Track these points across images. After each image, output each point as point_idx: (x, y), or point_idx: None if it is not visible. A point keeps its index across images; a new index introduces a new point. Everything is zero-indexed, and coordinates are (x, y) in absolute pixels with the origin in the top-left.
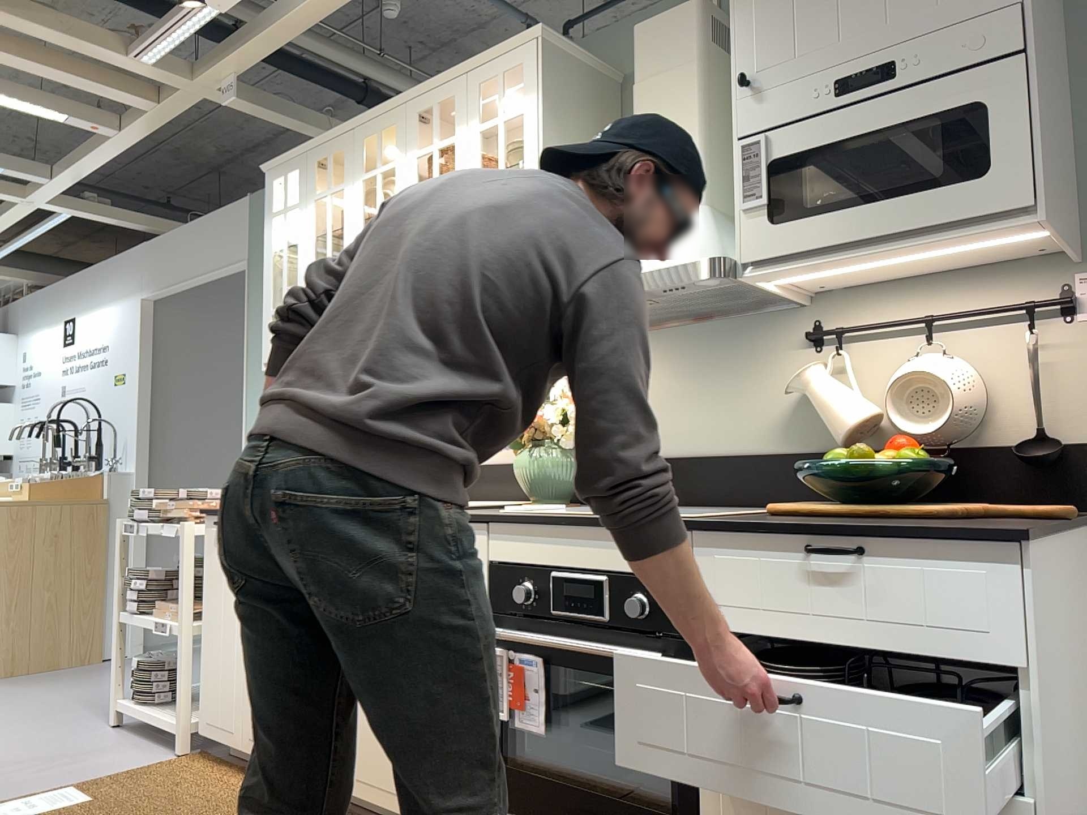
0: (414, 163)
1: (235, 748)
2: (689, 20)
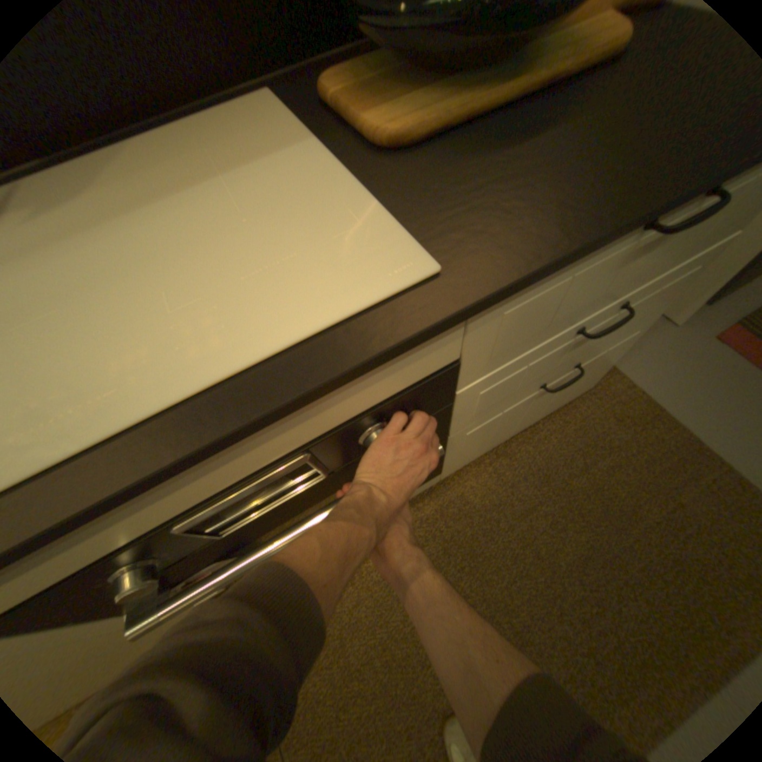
0: None
1: None
2: None
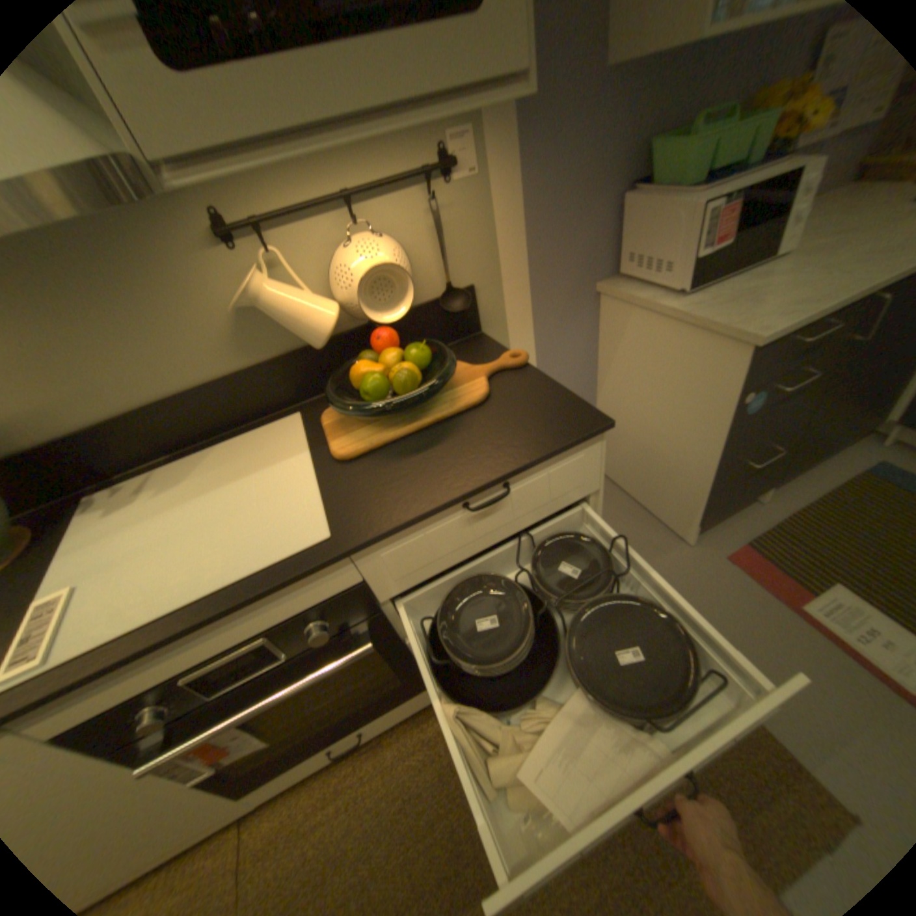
0: None
1: None
2: None
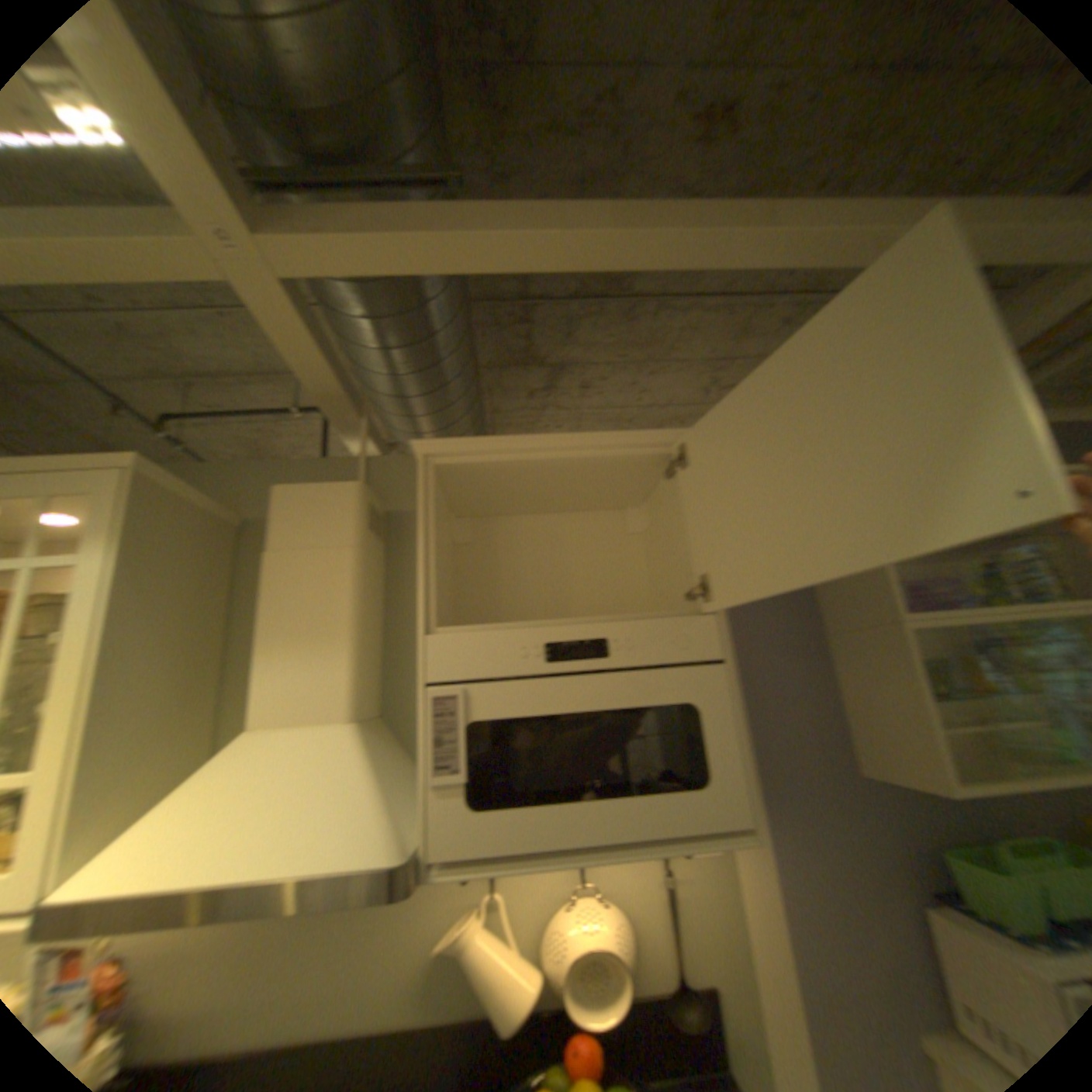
0: None
1: None
2: (346, 500)
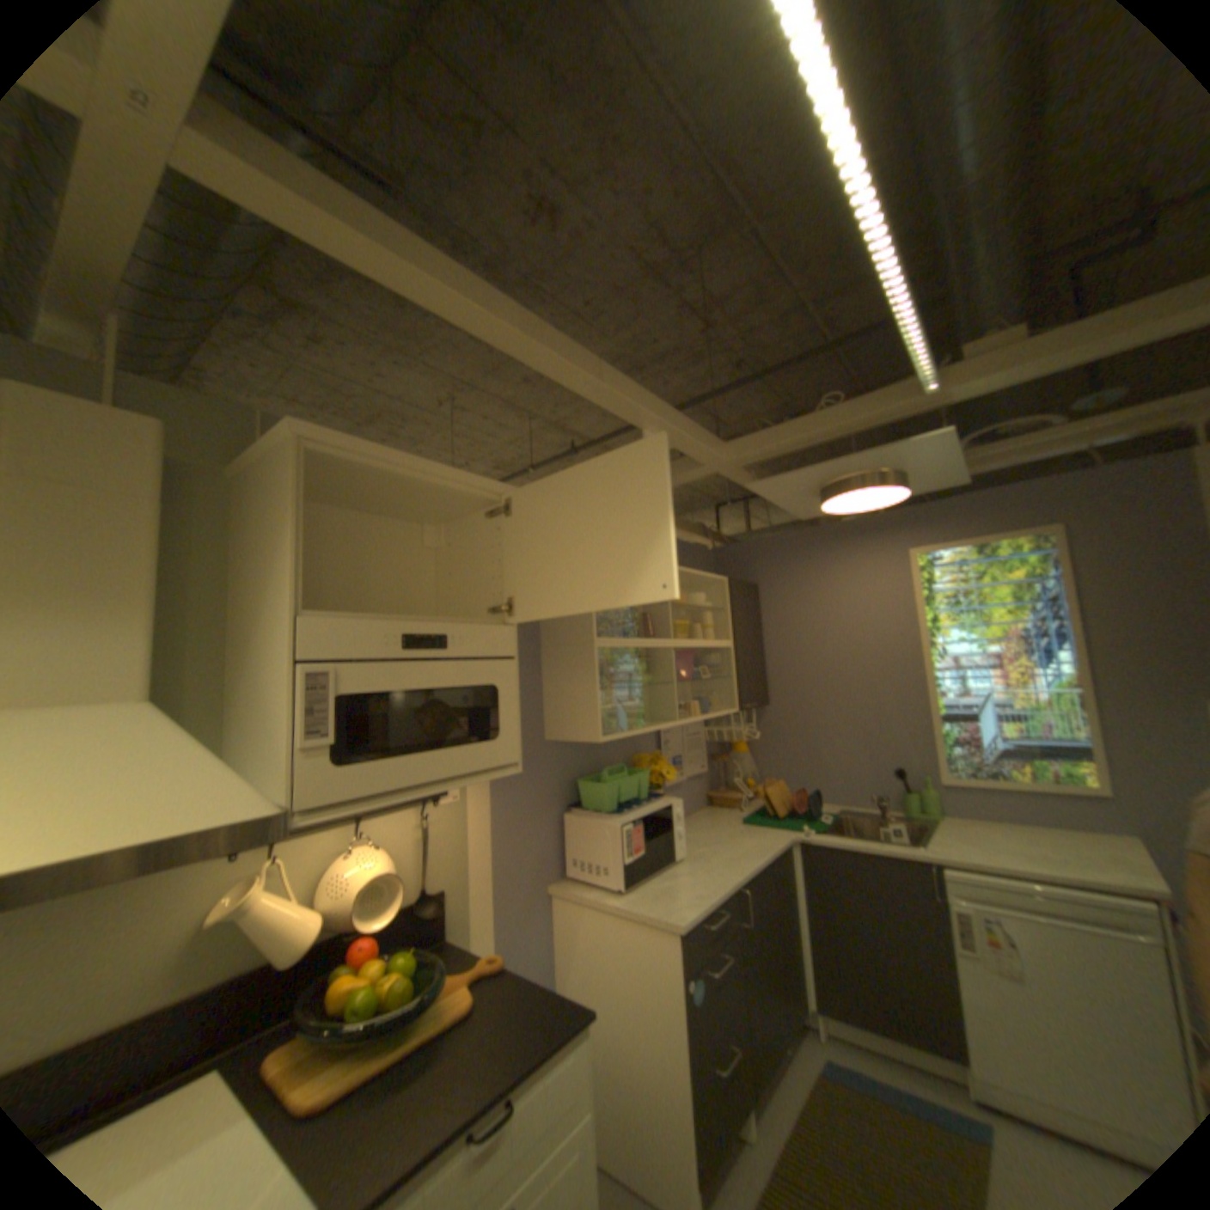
0: None
1: None
2: (149, 439)
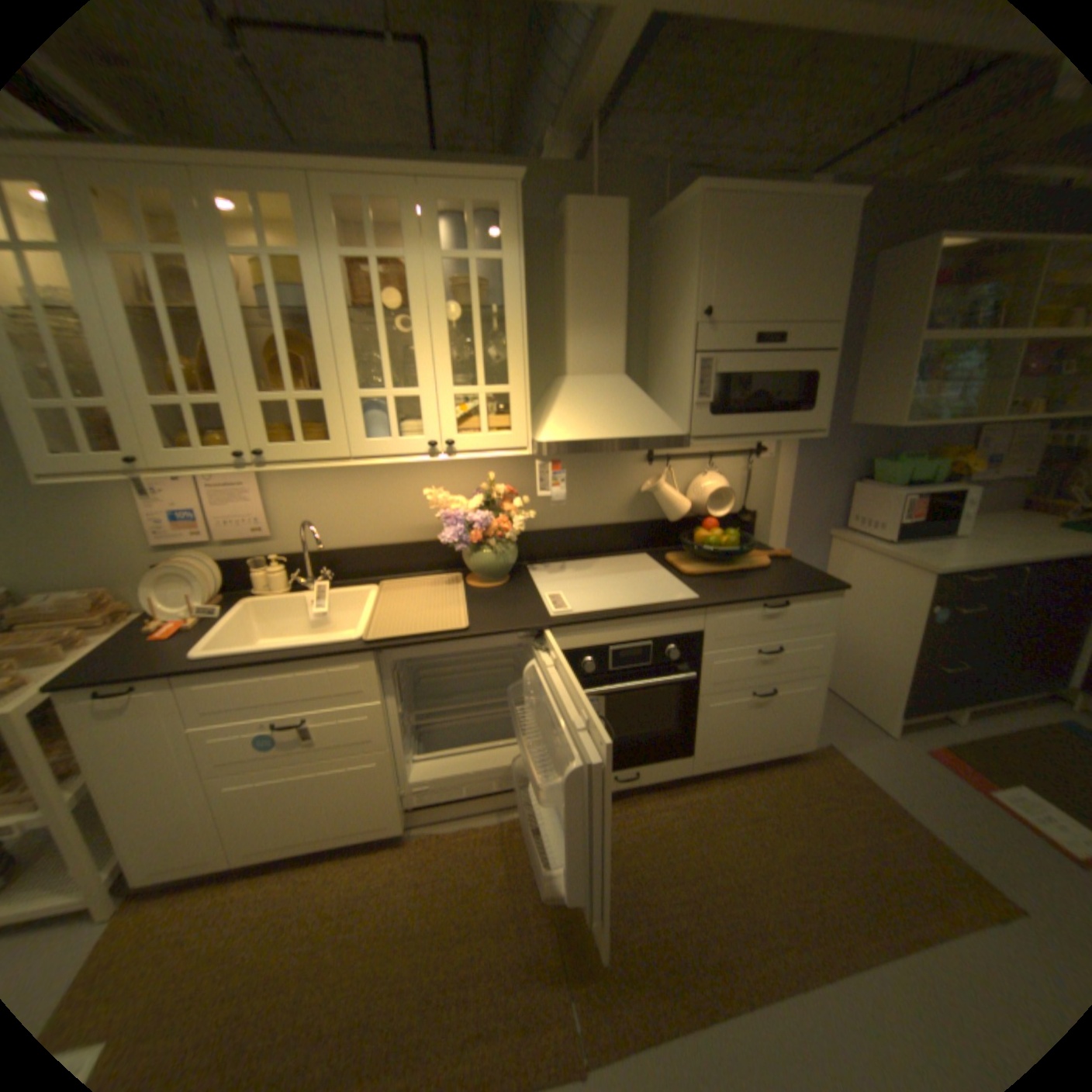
0: (336, 260)
1: (219, 871)
2: (622, 215)
